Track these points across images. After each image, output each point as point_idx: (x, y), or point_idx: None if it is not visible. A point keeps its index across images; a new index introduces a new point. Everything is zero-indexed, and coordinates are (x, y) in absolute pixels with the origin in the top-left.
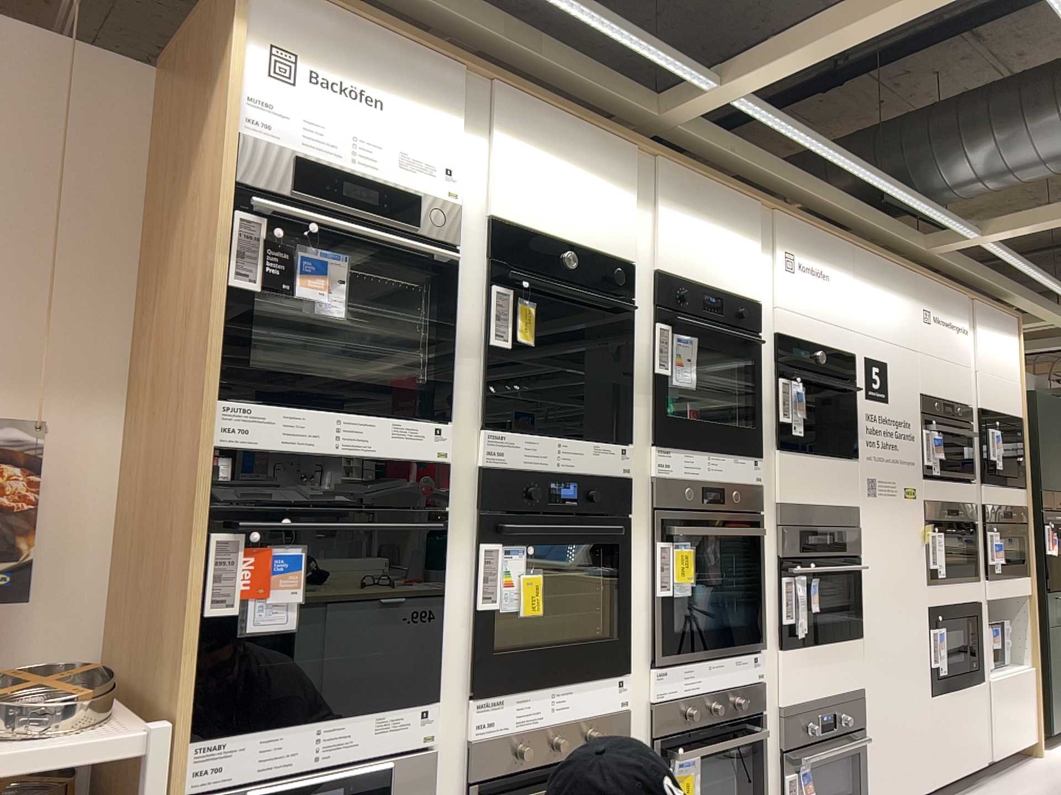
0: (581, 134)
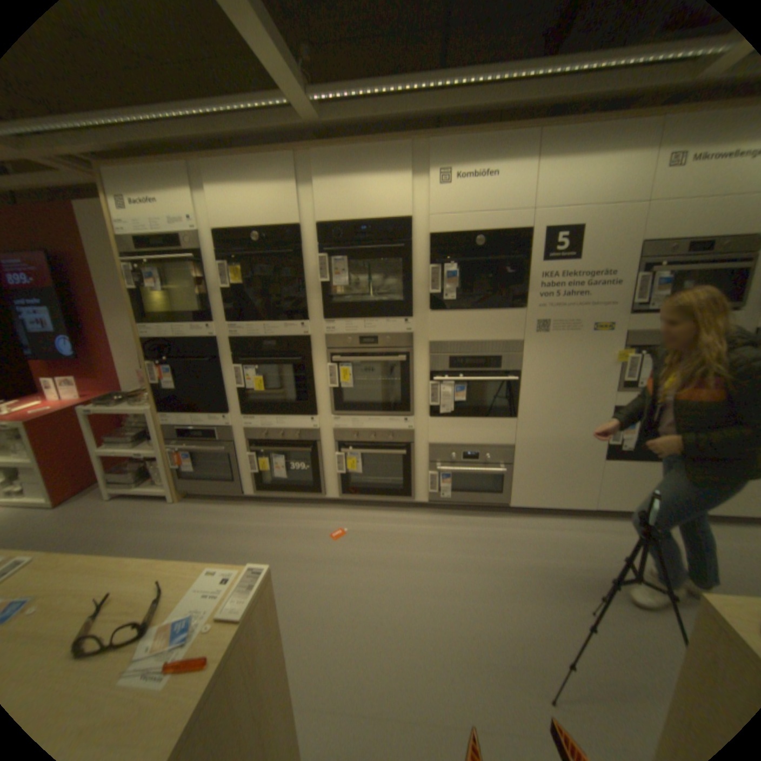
0: (252, 156)
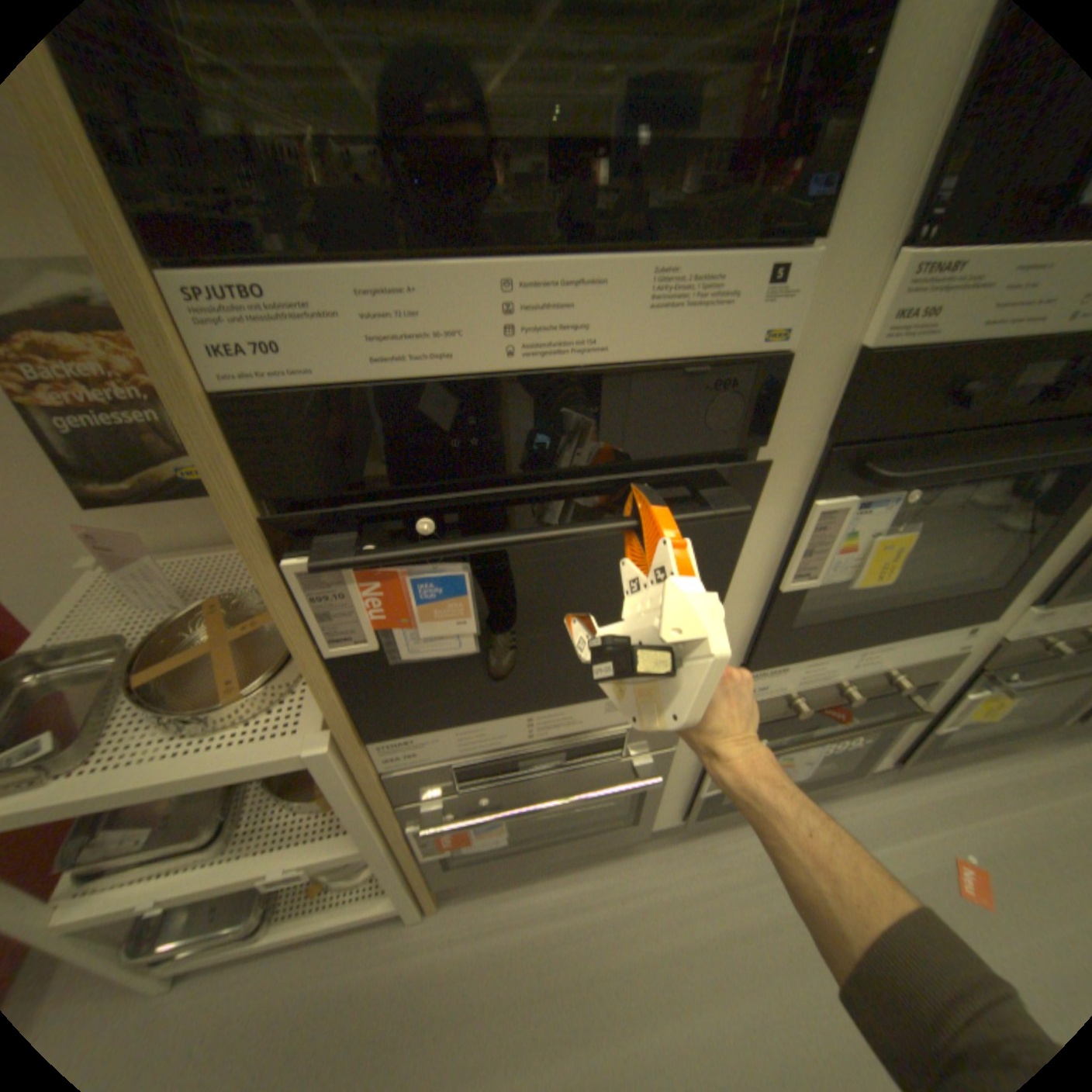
0: None
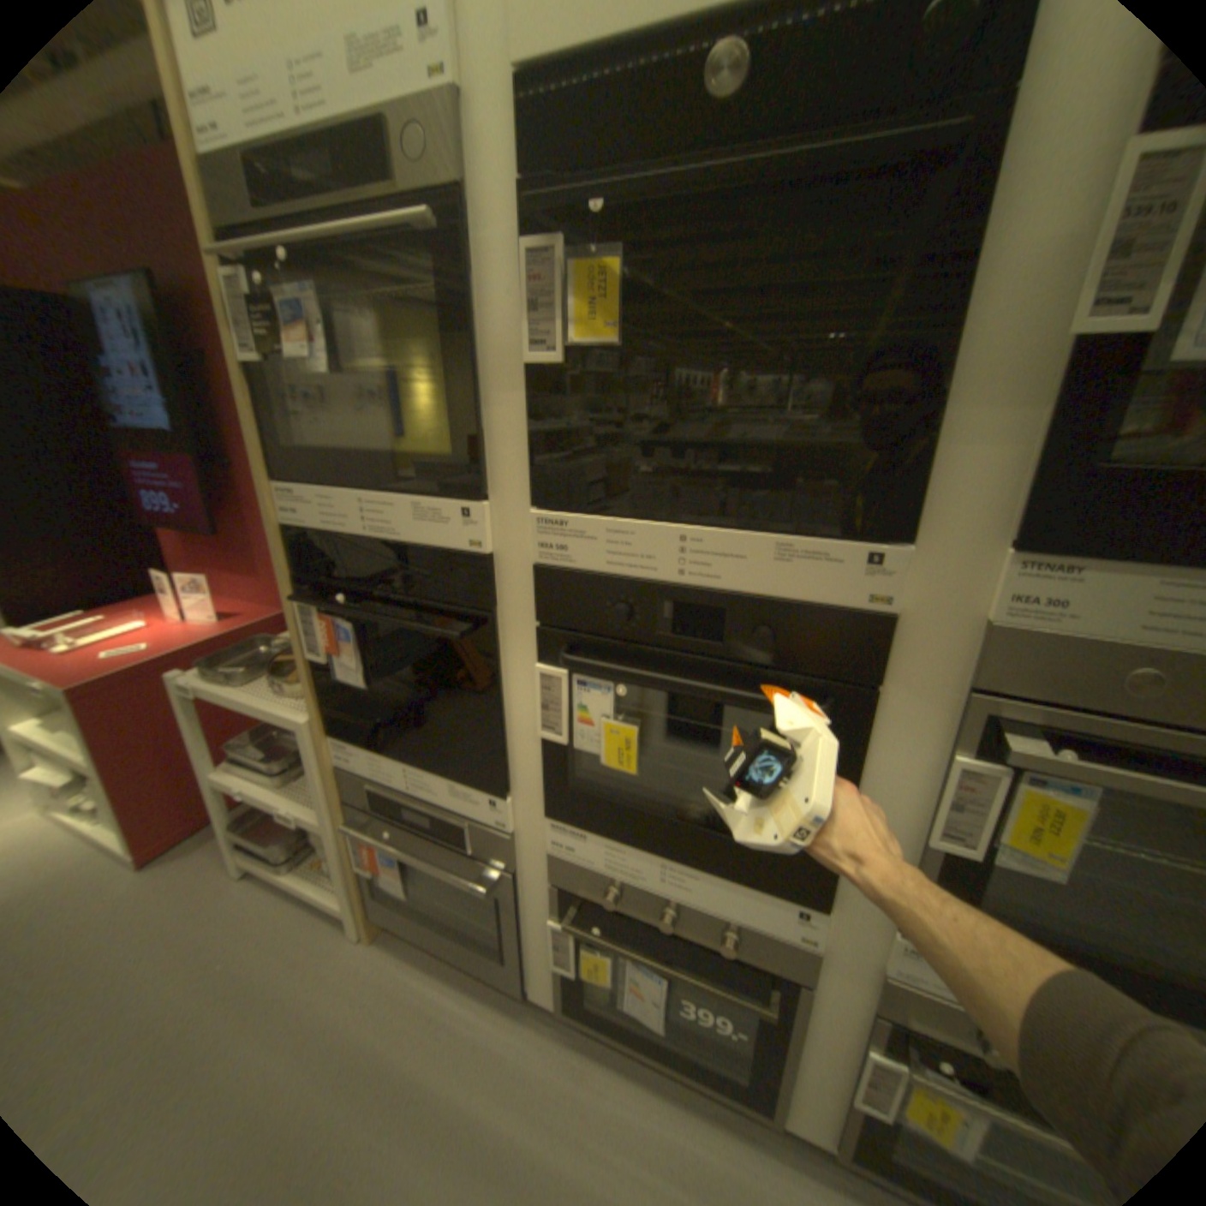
0: None
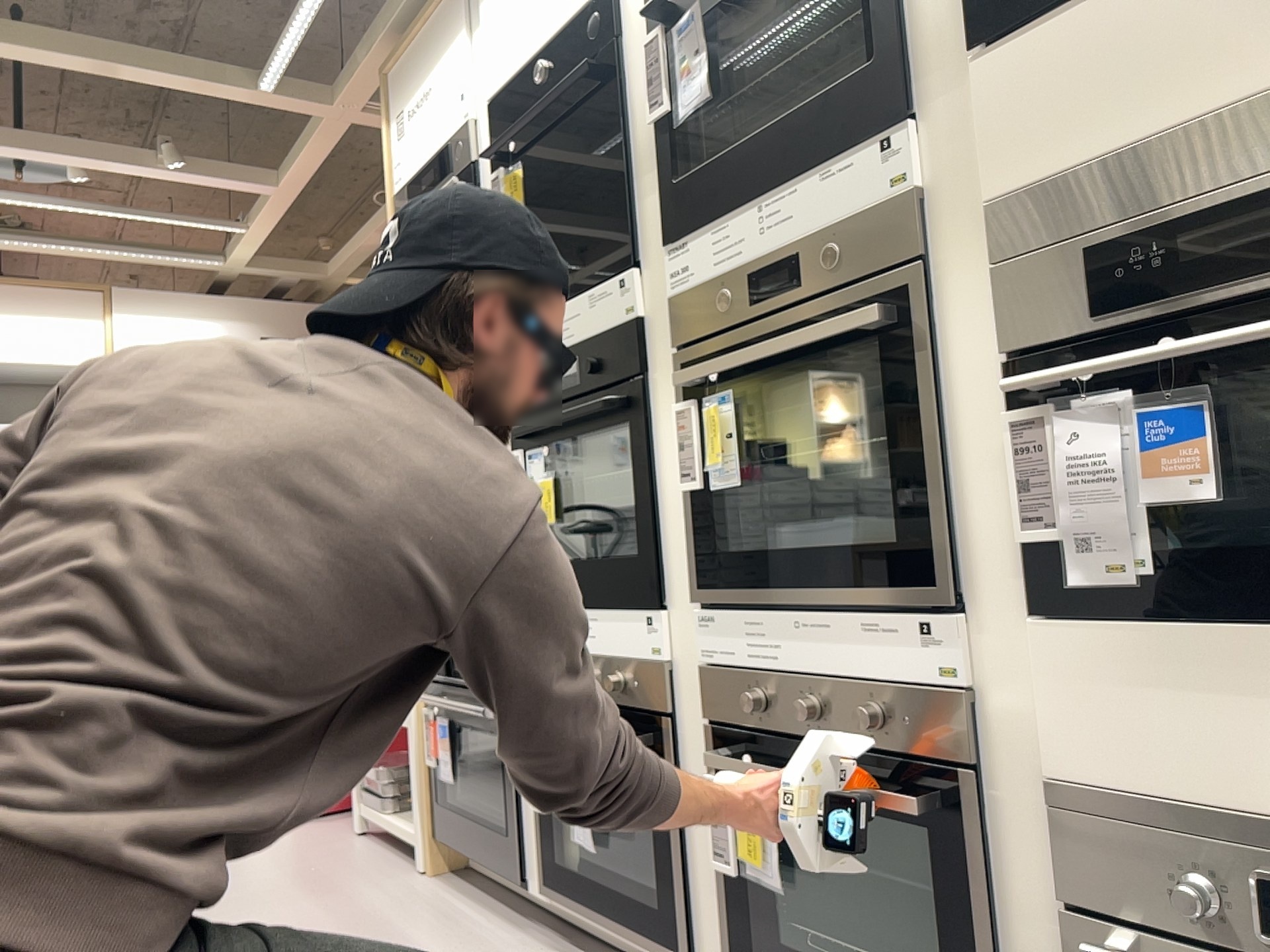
0: None
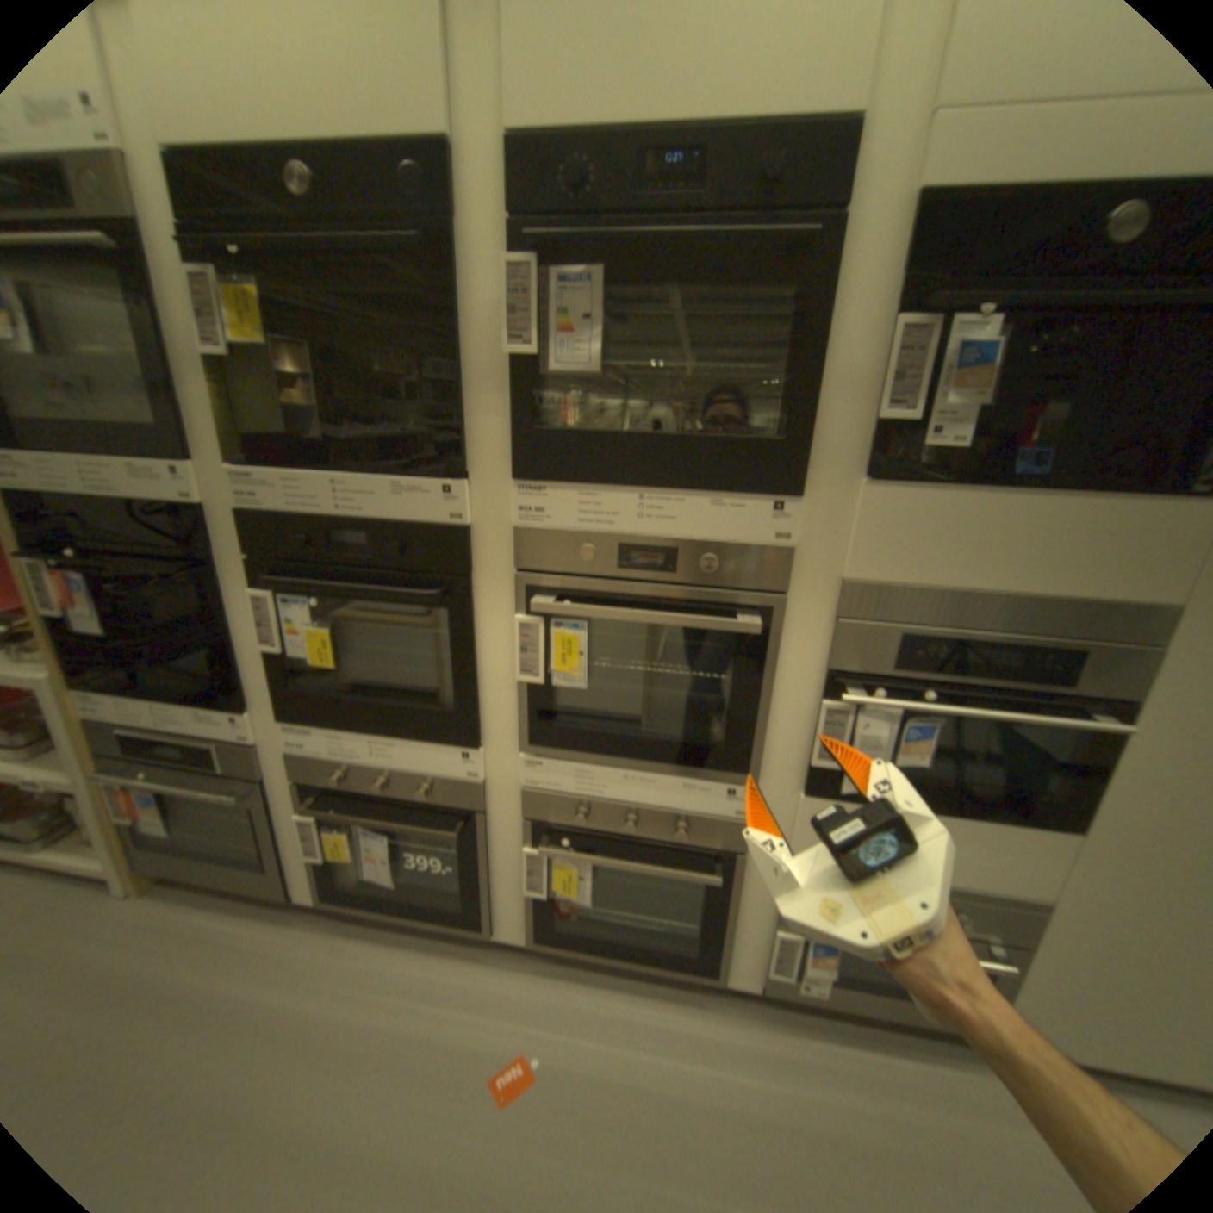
0: None
